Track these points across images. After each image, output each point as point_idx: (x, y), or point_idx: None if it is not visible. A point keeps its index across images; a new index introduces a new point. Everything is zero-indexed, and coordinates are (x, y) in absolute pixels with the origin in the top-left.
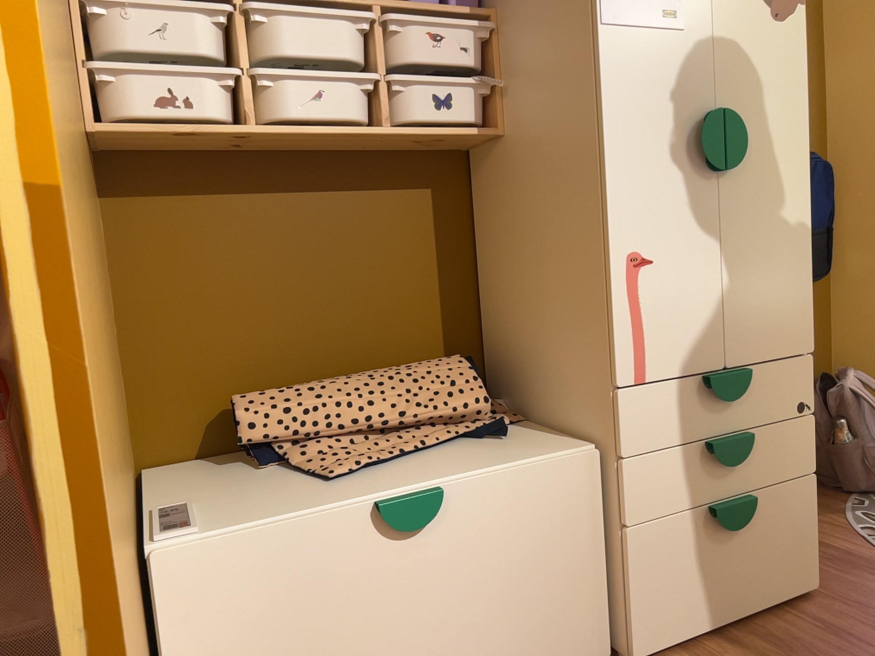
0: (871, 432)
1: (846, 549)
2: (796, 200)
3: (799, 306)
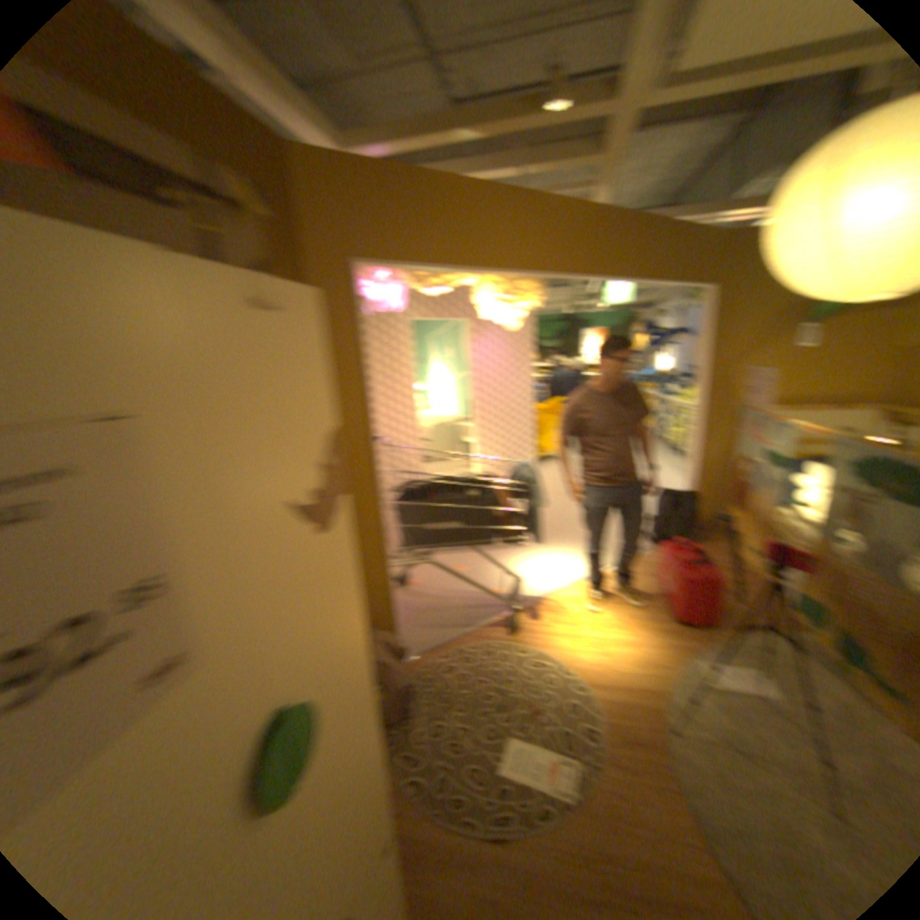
0: (389, 660)
1: (408, 842)
2: (365, 692)
3: (377, 779)
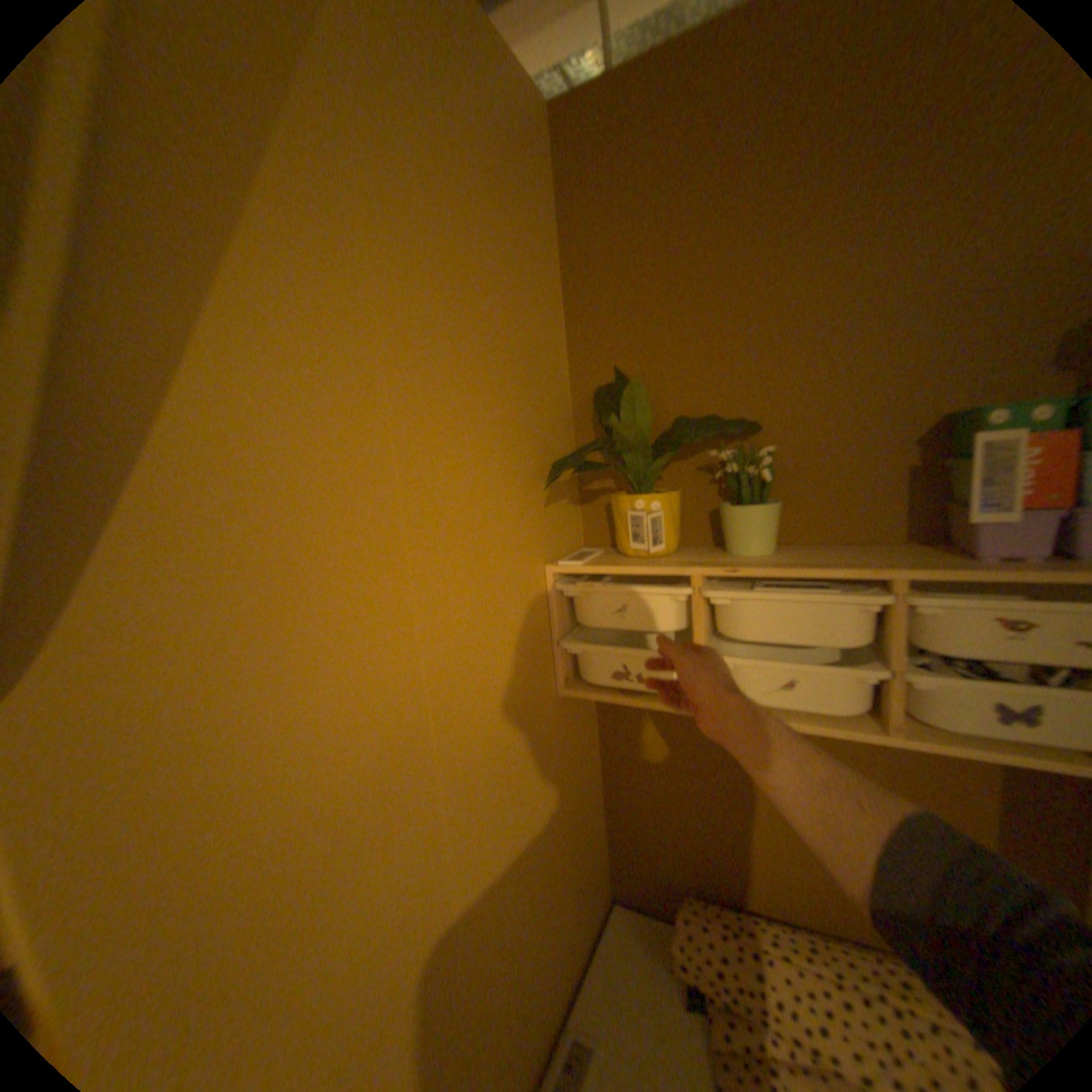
0: None
1: None
2: None
3: None
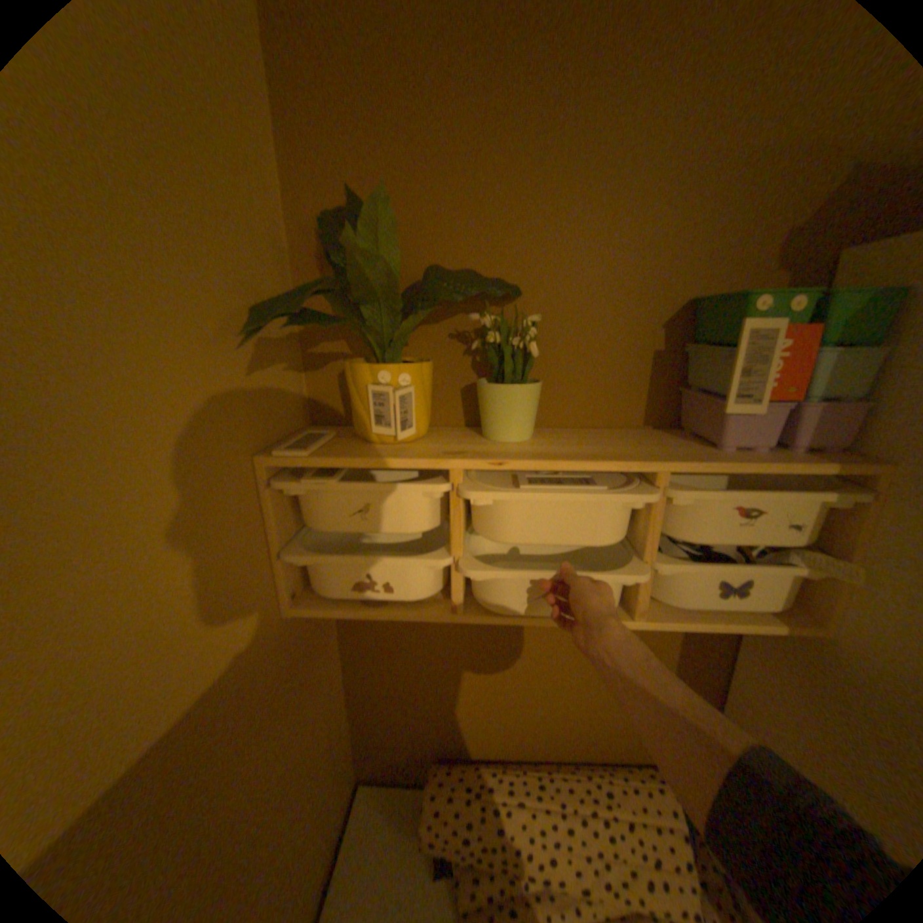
0: None
1: None
2: None
3: None
